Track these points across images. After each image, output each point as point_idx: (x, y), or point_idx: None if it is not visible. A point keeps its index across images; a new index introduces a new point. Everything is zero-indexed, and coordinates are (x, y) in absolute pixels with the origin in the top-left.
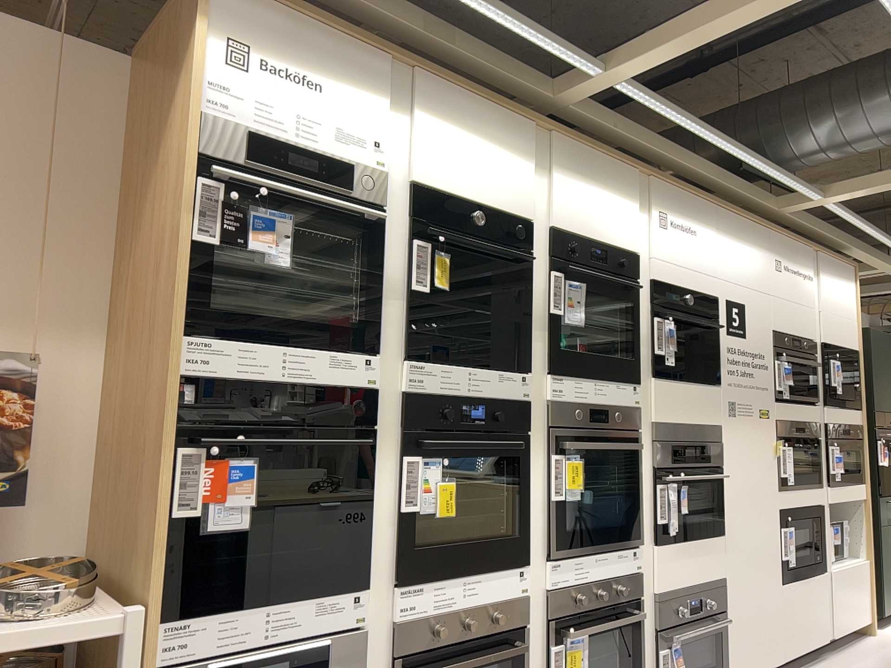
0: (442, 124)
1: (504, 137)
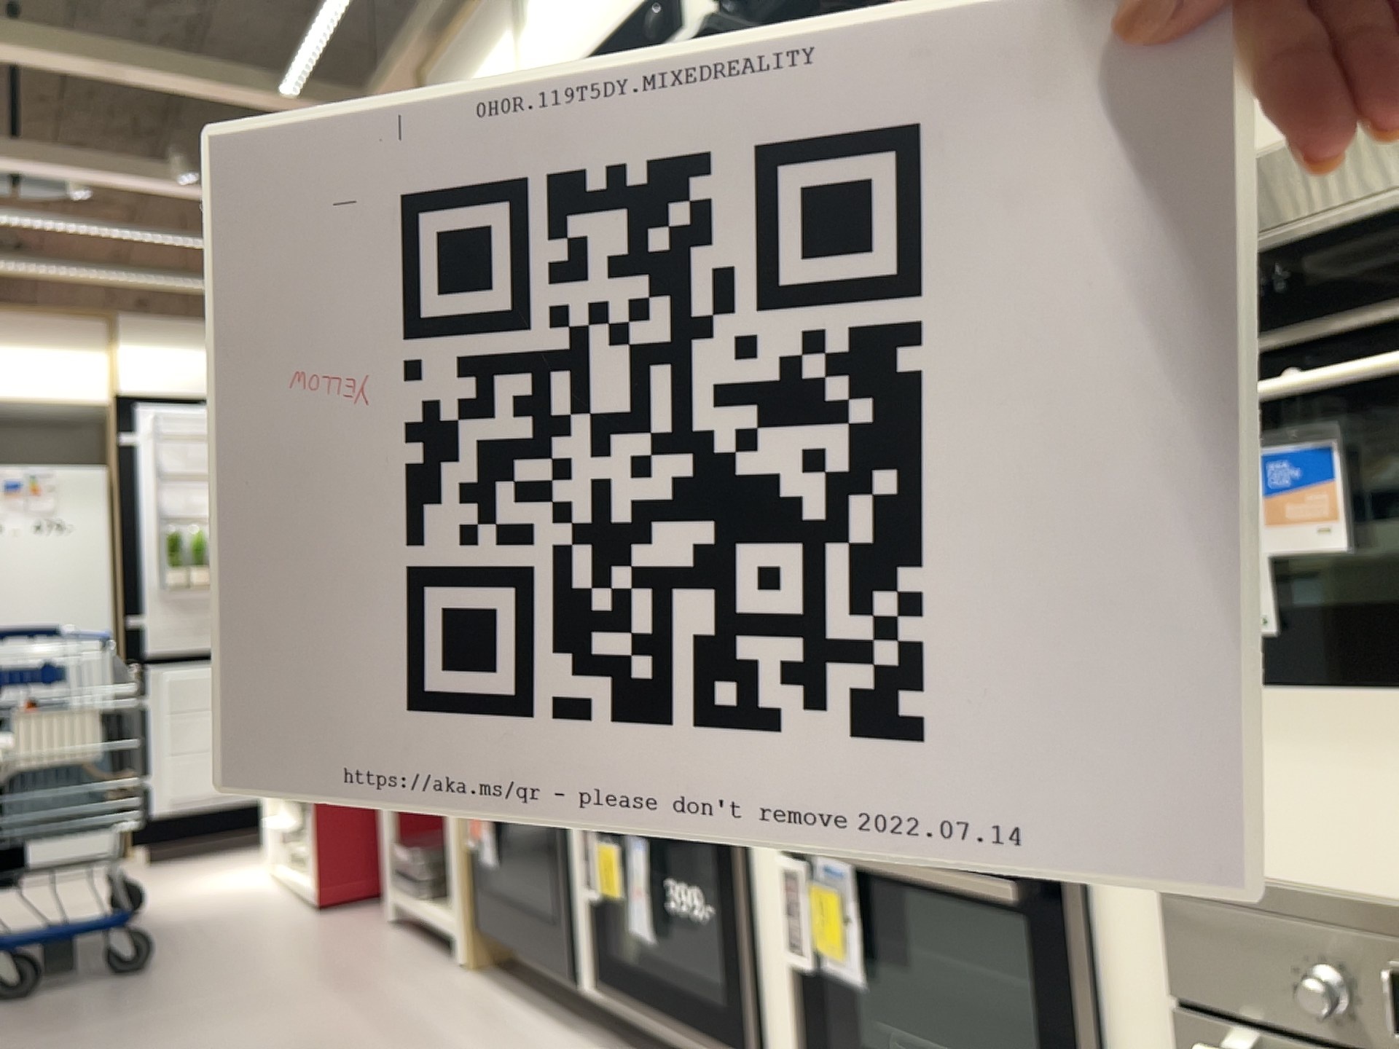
0: None
1: None
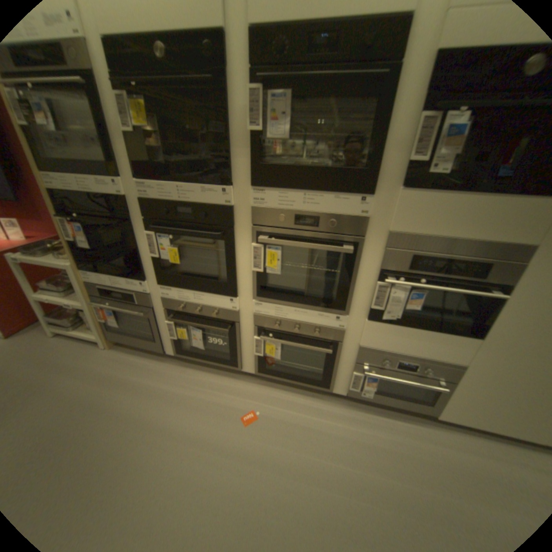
0: None
1: None
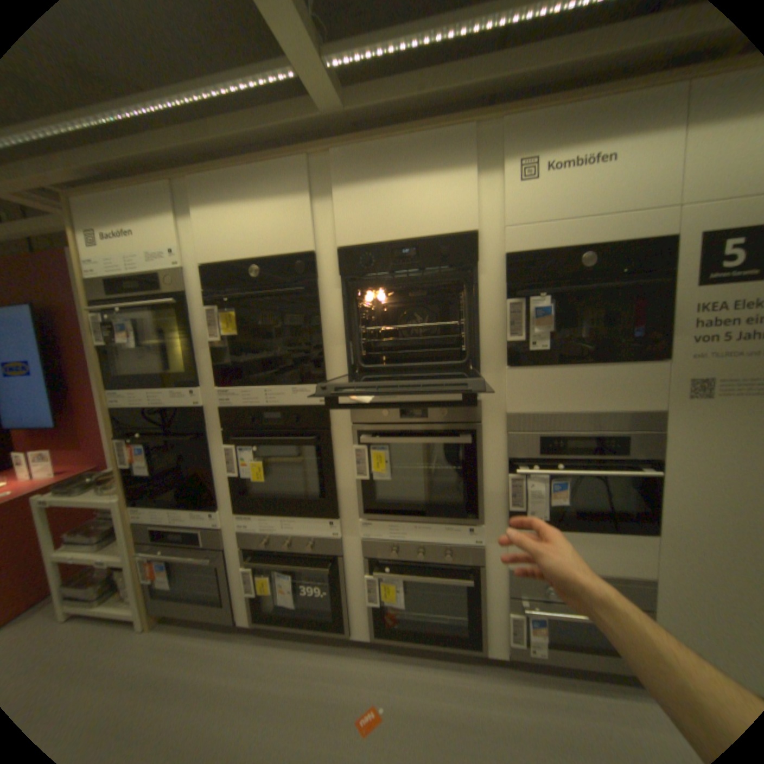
0: (211, 204)
1: (272, 182)
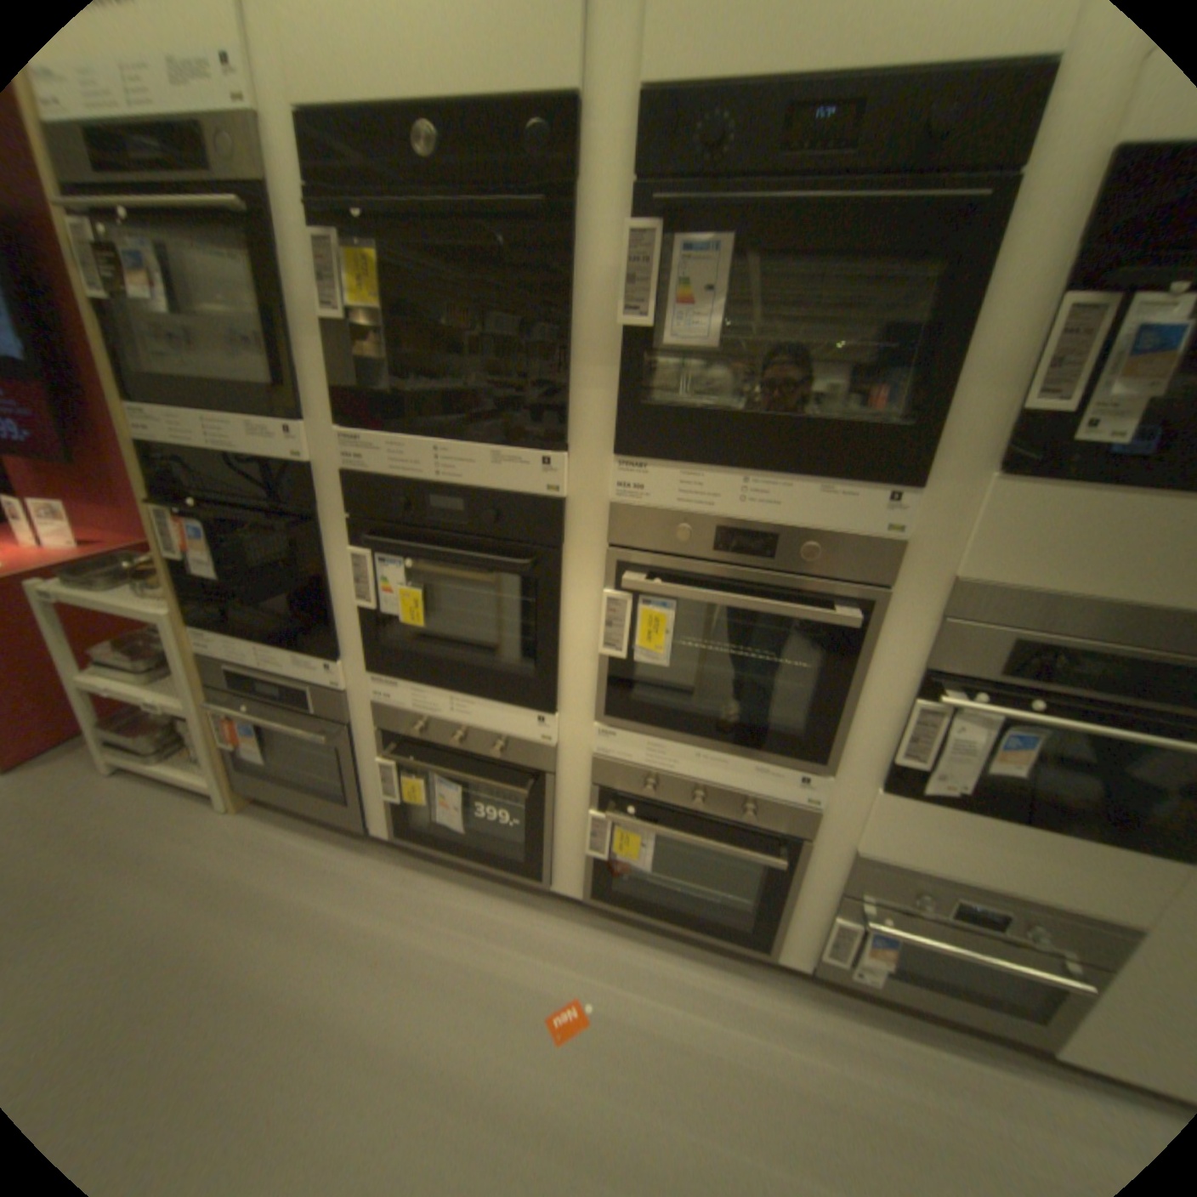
0: None
1: None
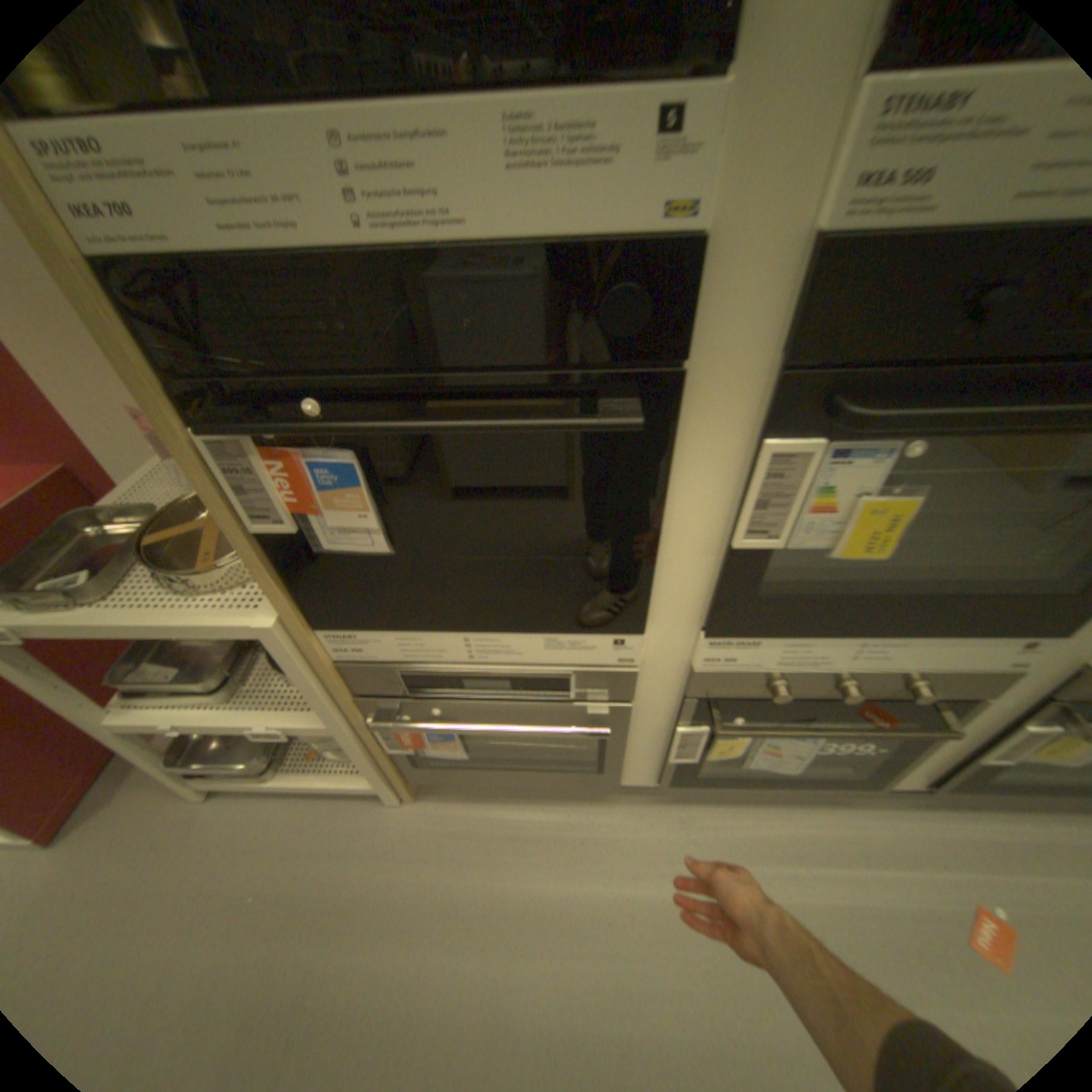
0: None
1: None
